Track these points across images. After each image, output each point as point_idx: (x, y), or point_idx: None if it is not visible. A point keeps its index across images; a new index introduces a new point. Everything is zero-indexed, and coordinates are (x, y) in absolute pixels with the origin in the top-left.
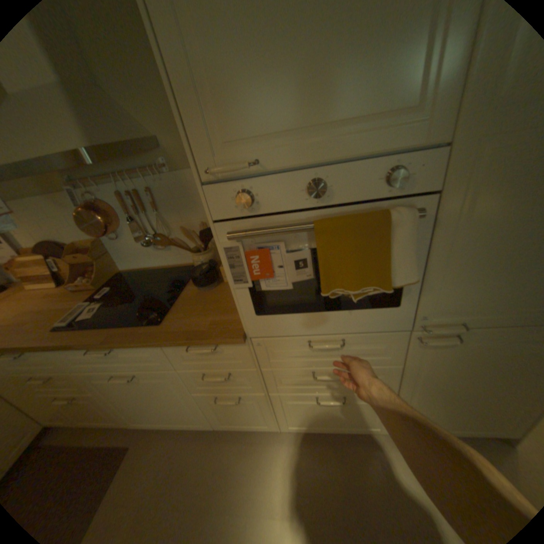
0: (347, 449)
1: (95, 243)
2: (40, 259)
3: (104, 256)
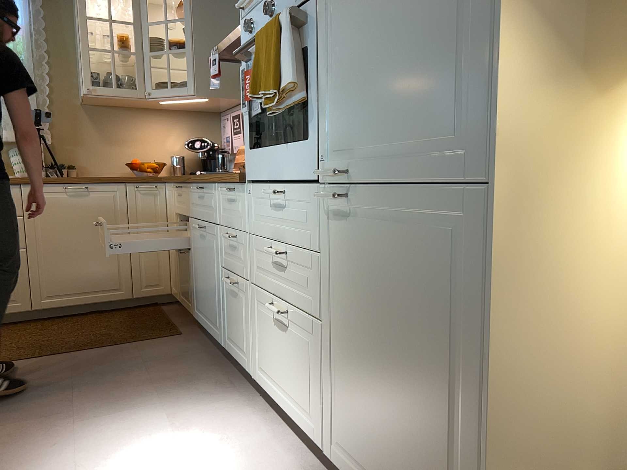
0: (284, 454)
1: None
2: None
3: None
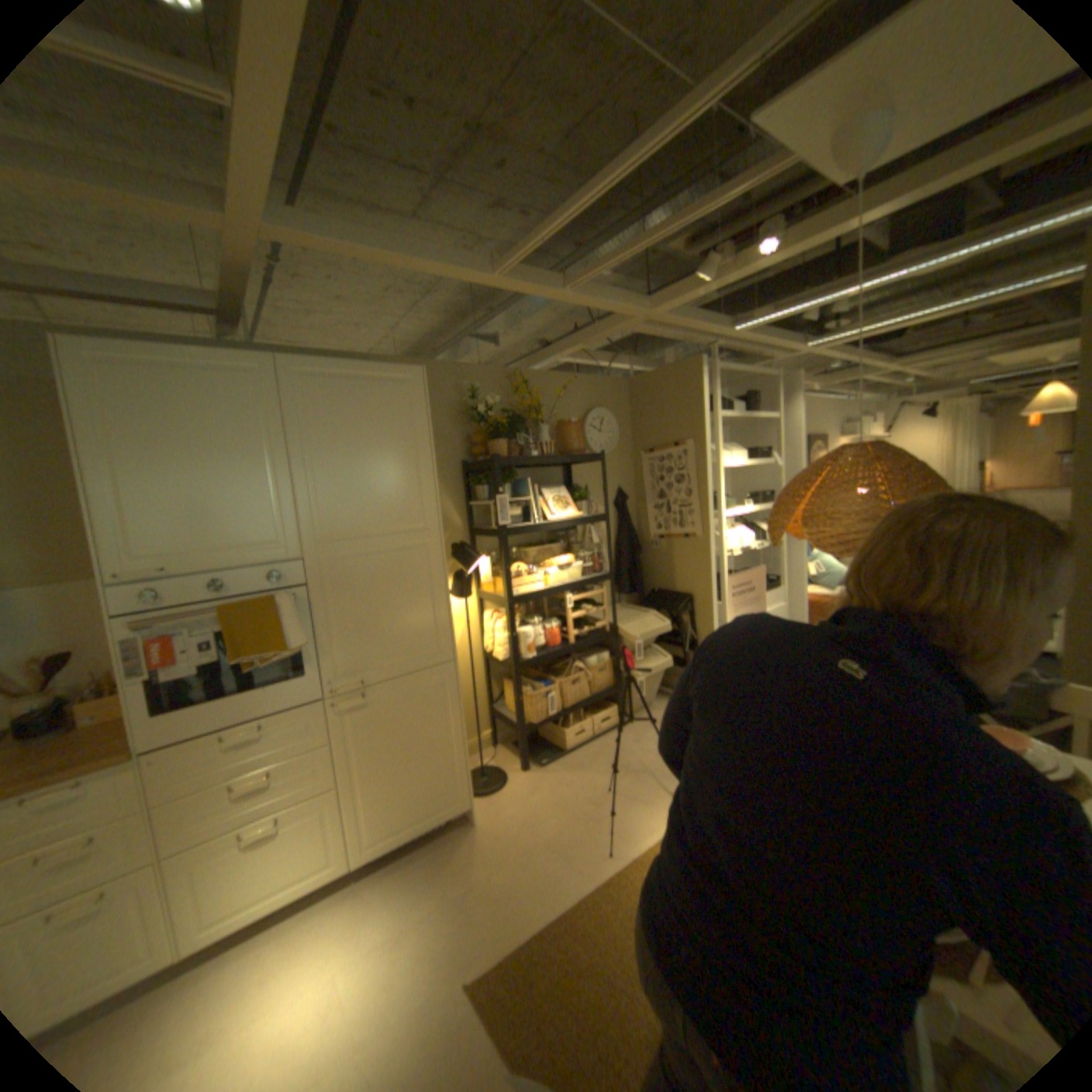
0: (294, 932)
1: None
2: None
3: None
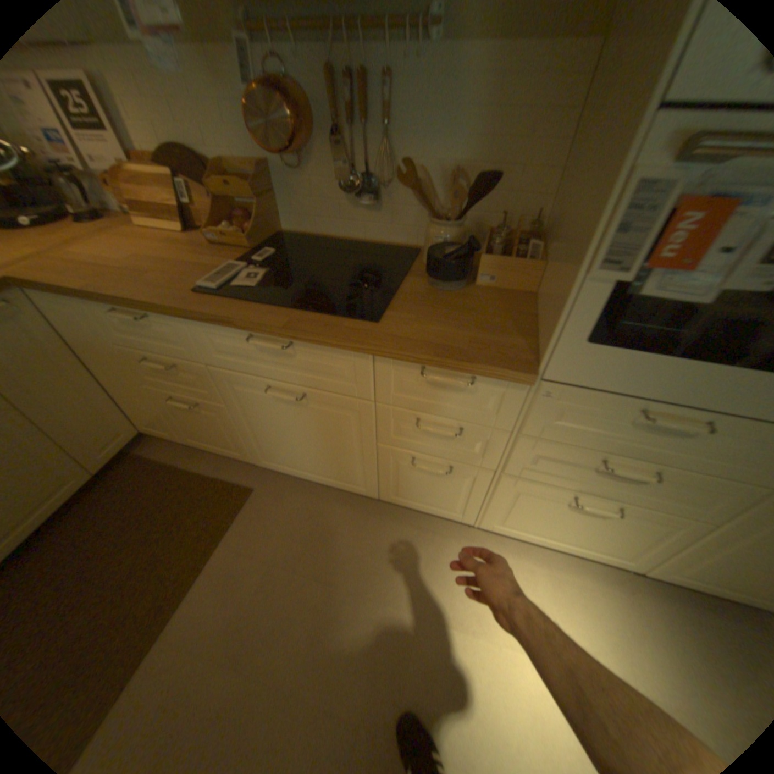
0: (568, 575)
1: (261, 166)
2: (166, 176)
3: (268, 195)
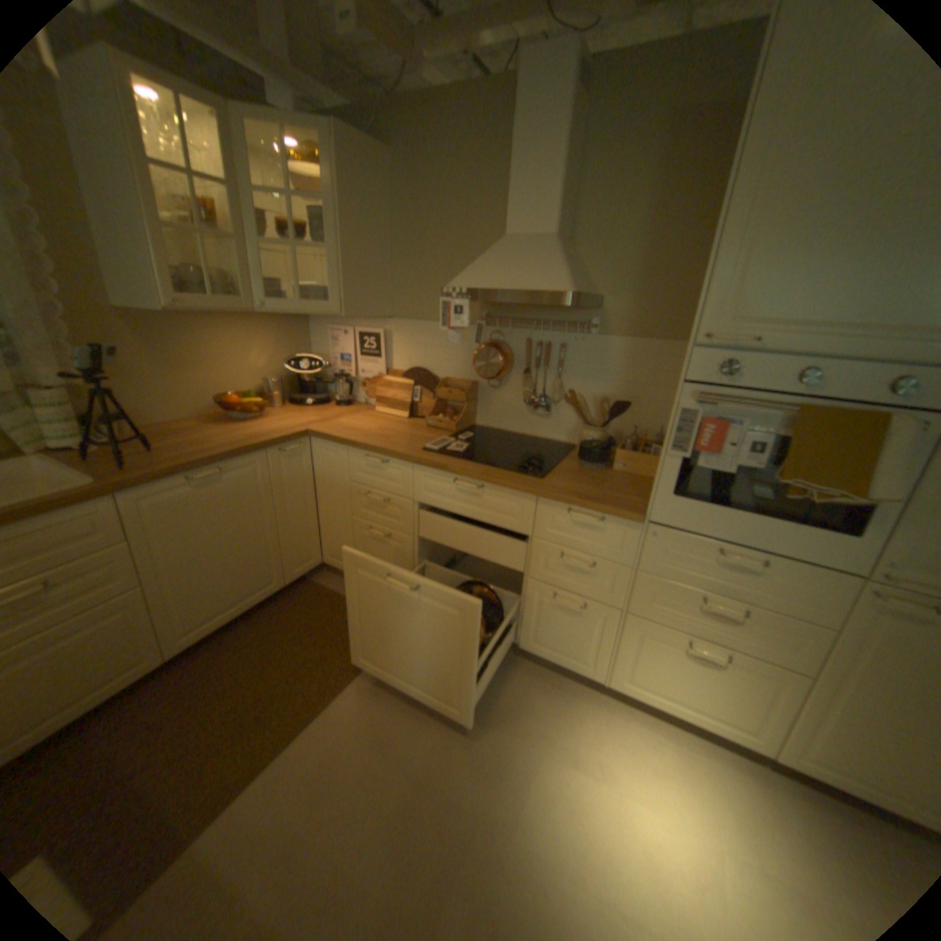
0: (698, 755)
1: (473, 385)
2: (409, 385)
3: (473, 402)
